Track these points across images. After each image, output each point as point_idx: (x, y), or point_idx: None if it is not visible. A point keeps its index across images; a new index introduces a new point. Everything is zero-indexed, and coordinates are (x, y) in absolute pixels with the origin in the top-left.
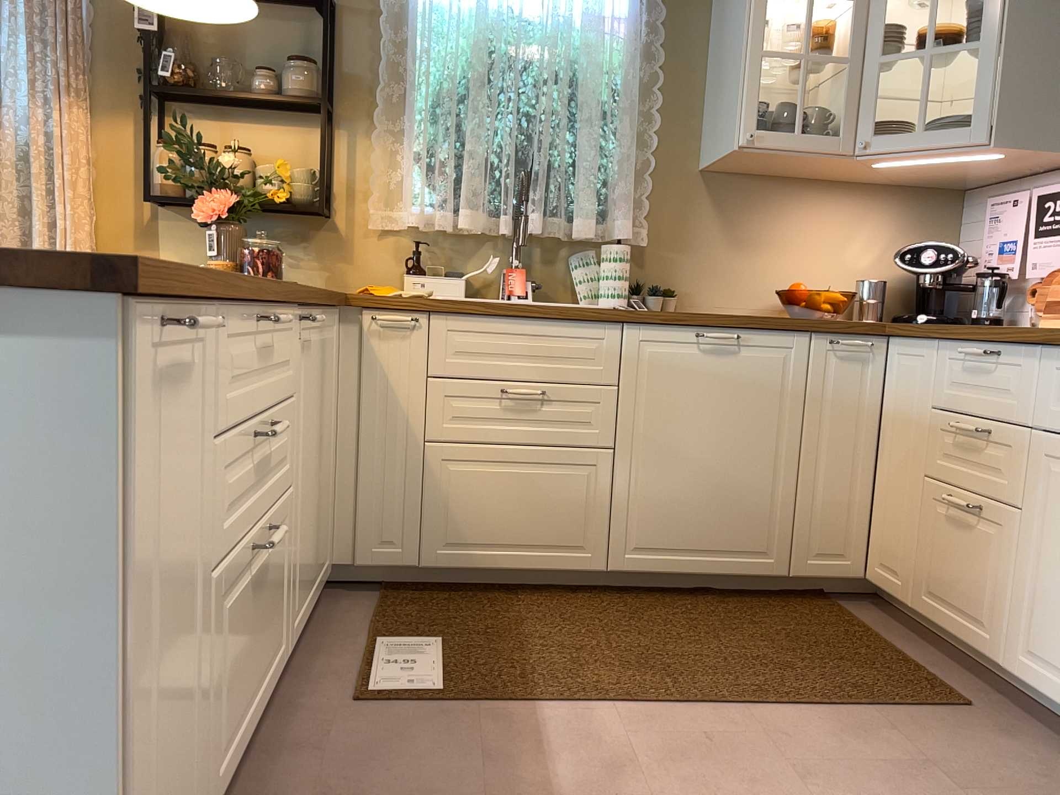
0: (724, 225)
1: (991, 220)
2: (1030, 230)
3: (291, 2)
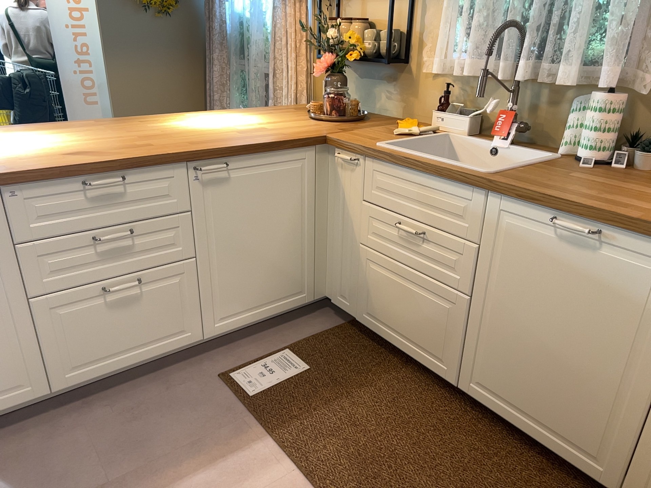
0: None
1: None
2: None
3: None
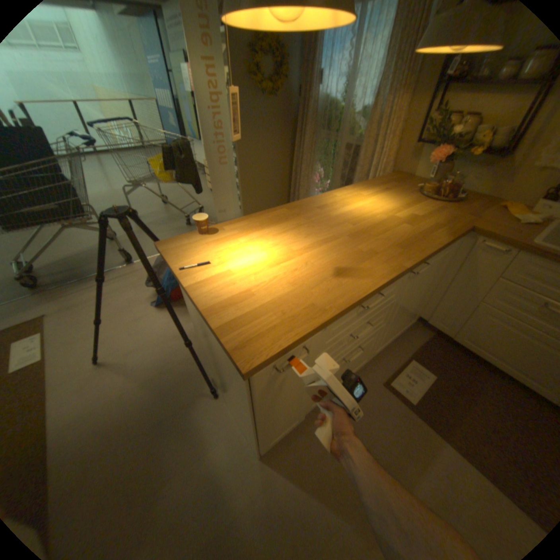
0: None
1: None
2: None
3: None
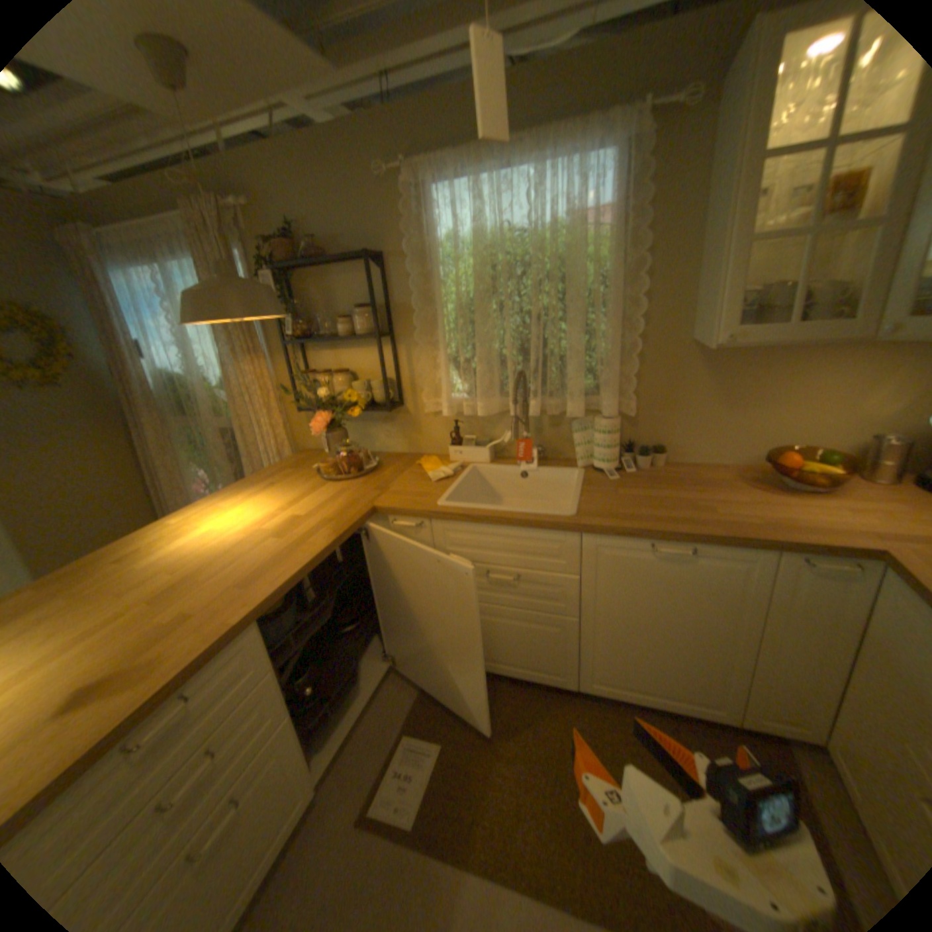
0: (718, 387)
1: None
2: None
3: (351, 257)
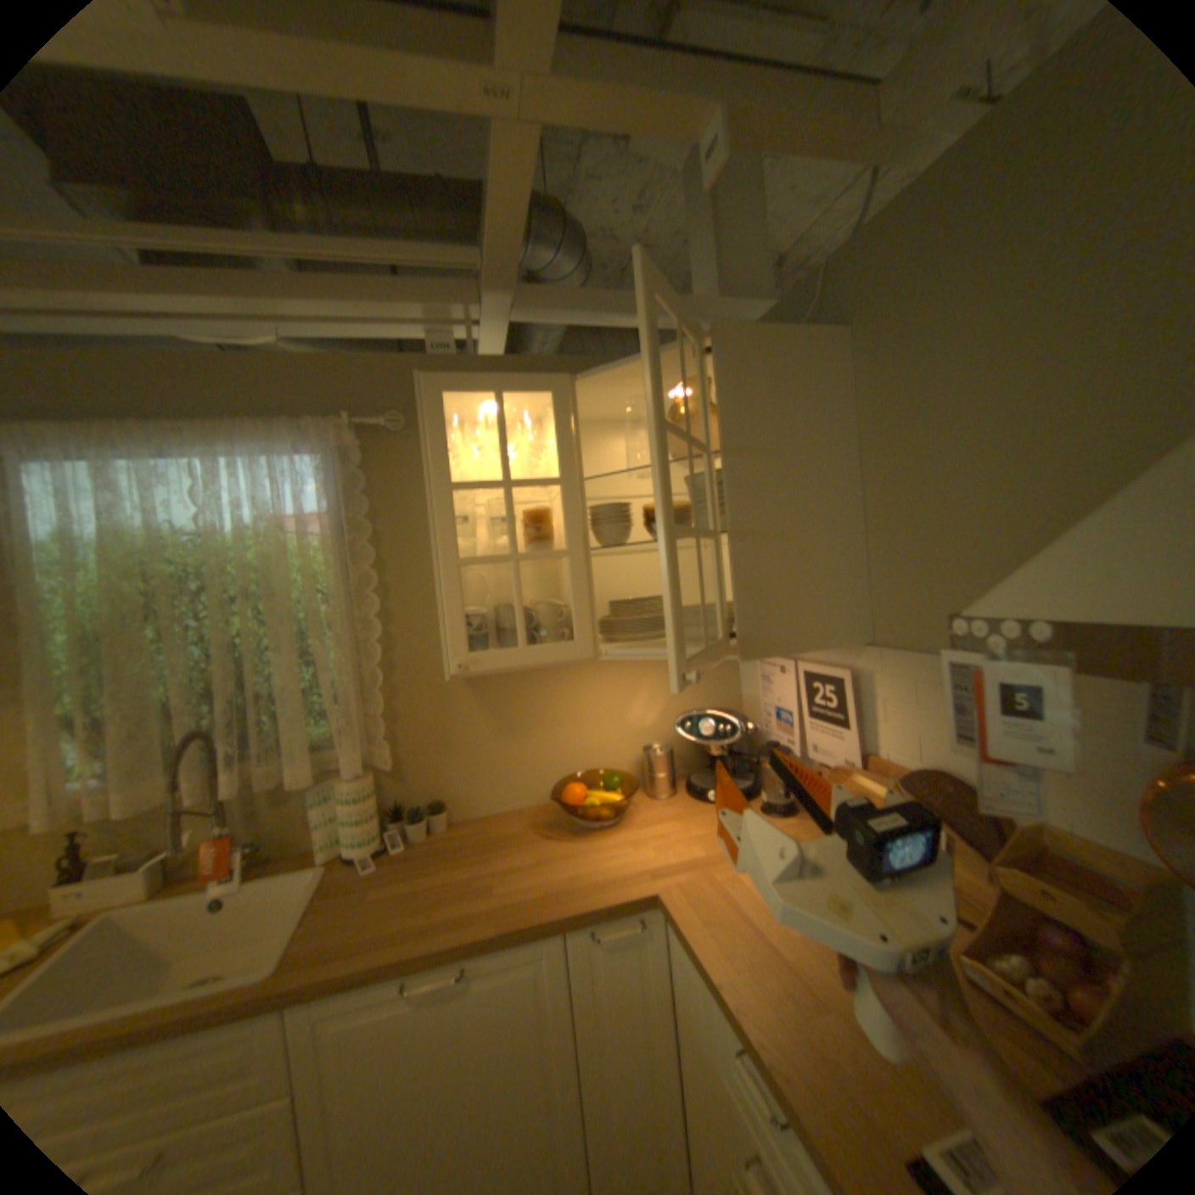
0: (491, 716)
1: (763, 678)
2: (803, 707)
3: None
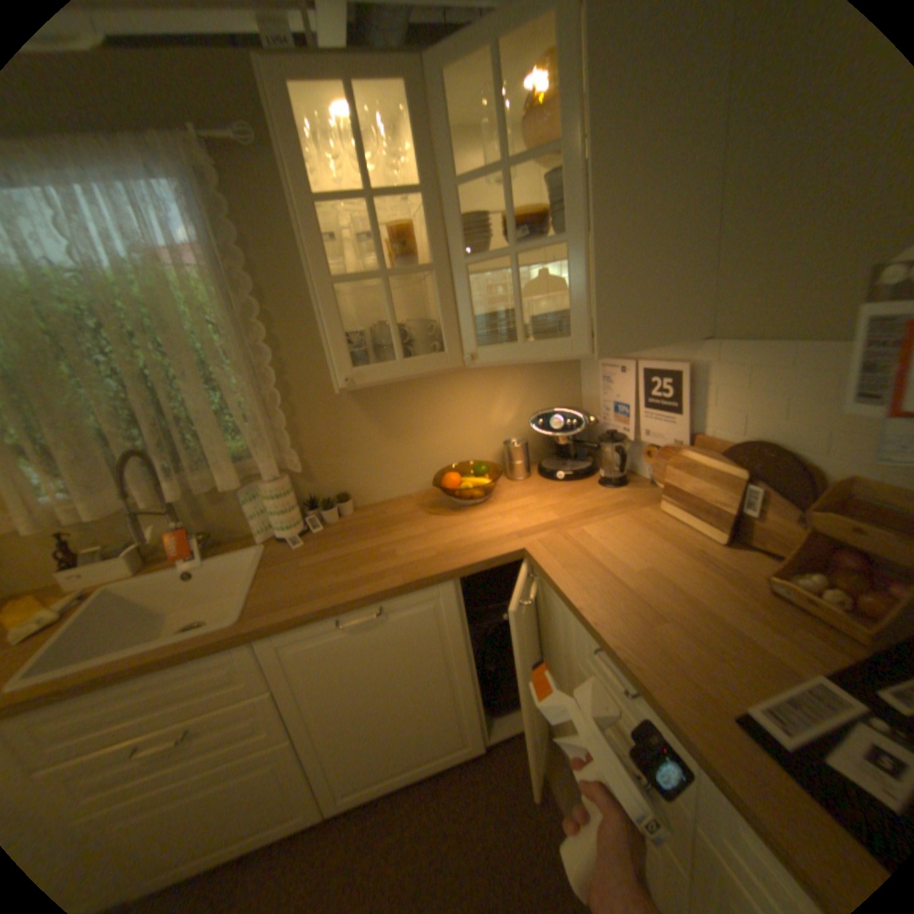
0: (377, 424)
1: (603, 379)
2: (639, 399)
3: None
